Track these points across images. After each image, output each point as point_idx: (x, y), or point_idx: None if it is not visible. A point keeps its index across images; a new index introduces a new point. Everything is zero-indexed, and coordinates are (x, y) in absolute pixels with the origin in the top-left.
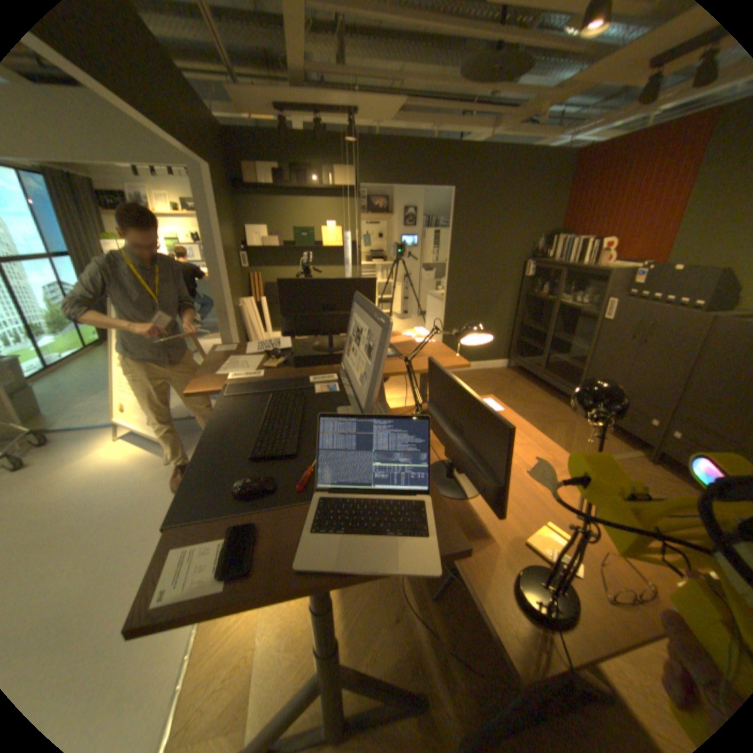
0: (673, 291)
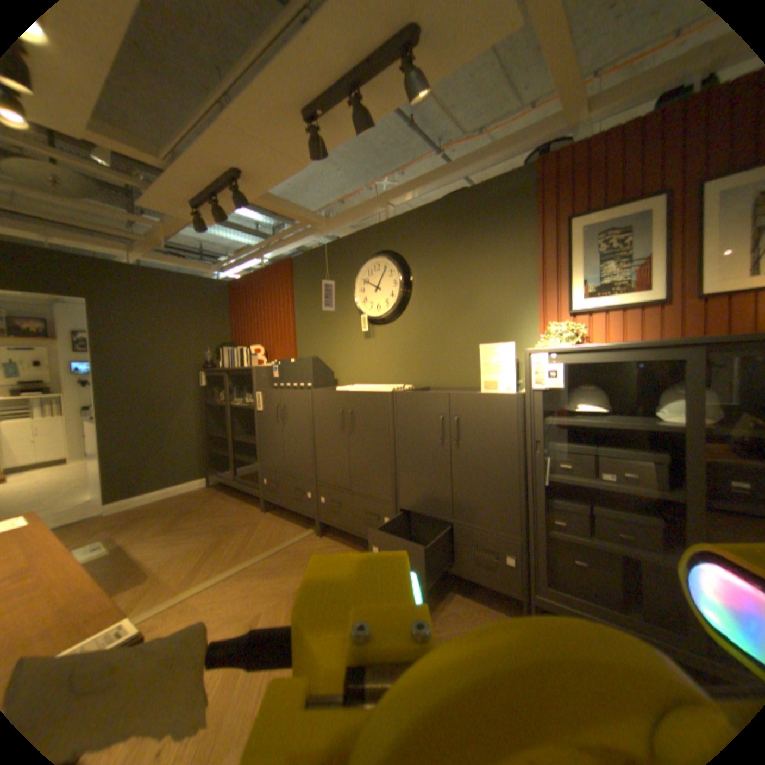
0: (295, 378)
